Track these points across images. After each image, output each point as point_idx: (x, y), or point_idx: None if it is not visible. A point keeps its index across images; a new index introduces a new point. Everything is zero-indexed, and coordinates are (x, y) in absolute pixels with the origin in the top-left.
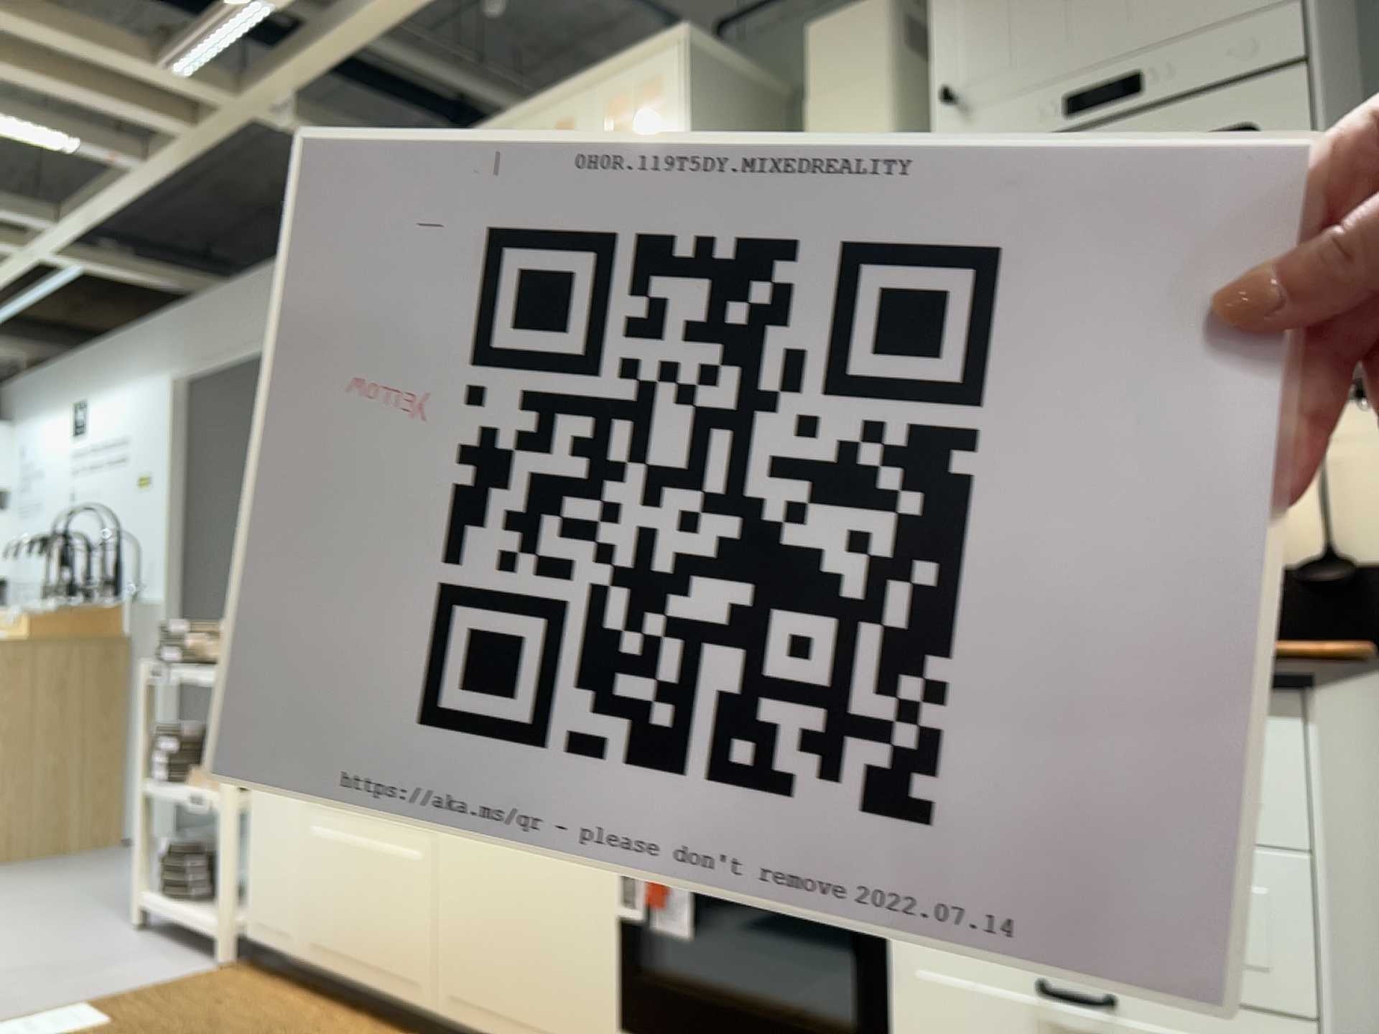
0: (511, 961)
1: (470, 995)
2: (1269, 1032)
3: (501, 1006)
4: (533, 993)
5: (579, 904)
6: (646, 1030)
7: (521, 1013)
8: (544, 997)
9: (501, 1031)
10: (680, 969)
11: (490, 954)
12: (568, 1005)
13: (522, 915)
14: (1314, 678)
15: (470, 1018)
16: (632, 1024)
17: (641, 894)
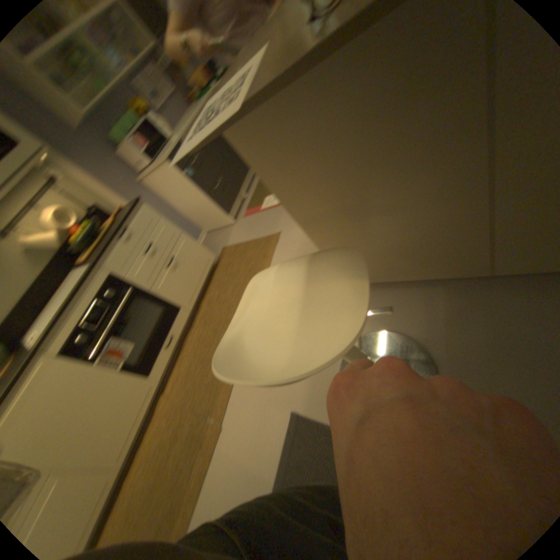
0: (115, 426)
1: (119, 450)
2: (179, 240)
3: (127, 433)
4: (127, 416)
5: (109, 390)
6: (148, 370)
7: (132, 422)
8: (130, 410)
9: (134, 433)
10: (133, 365)
11: (109, 438)
12: (135, 400)
13: (103, 419)
14: (137, 199)
15: (126, 450)
16: (146, 375)
17: (116, 362)
